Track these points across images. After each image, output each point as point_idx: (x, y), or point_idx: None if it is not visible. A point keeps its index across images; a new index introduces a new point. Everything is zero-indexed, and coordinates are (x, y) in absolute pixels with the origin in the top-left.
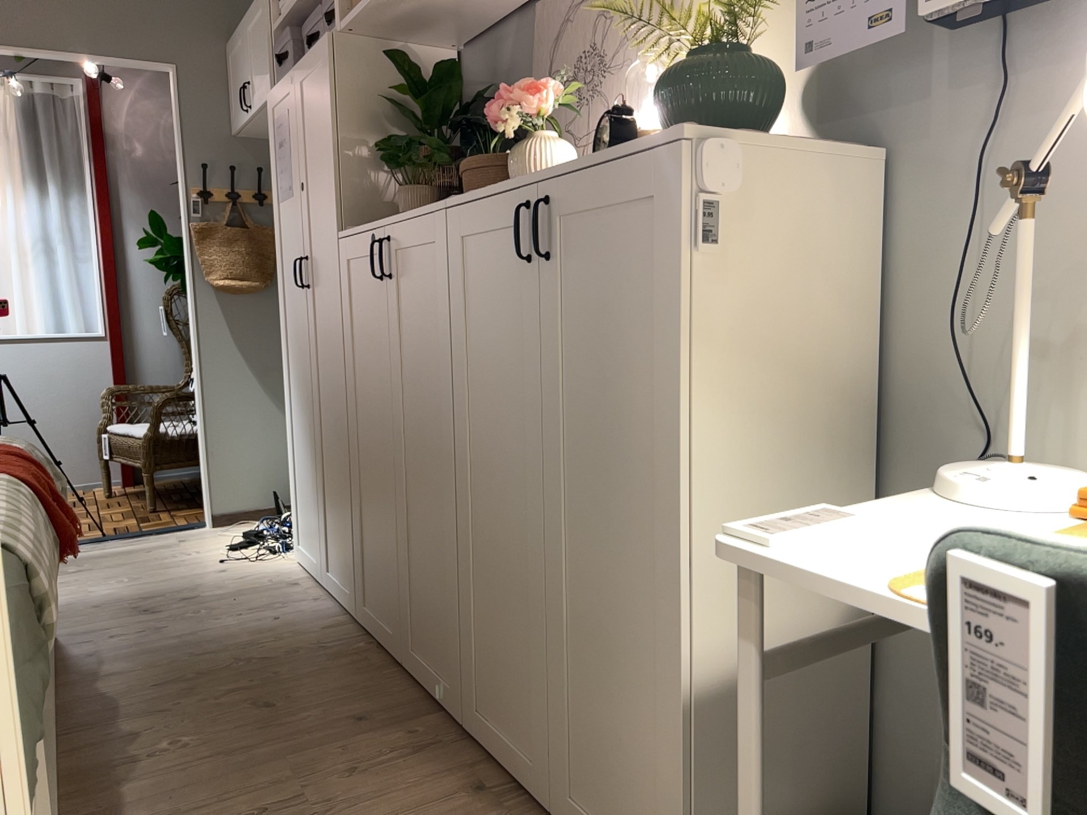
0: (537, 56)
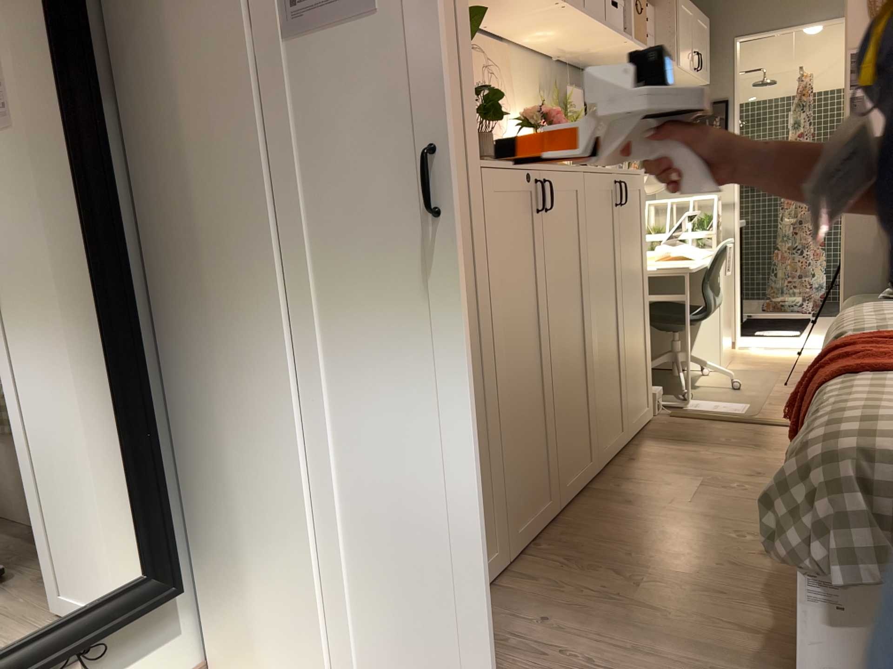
0: None
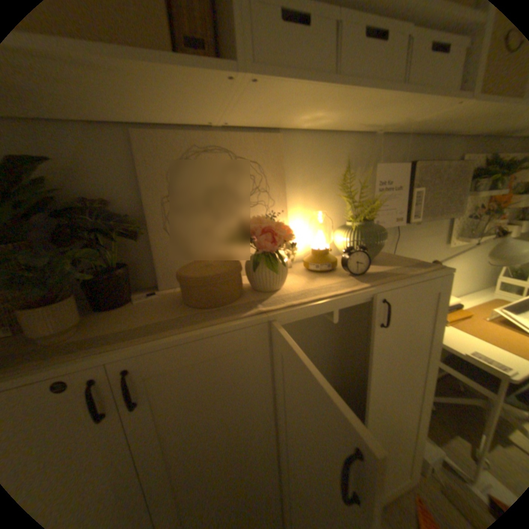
0: (141, 171)
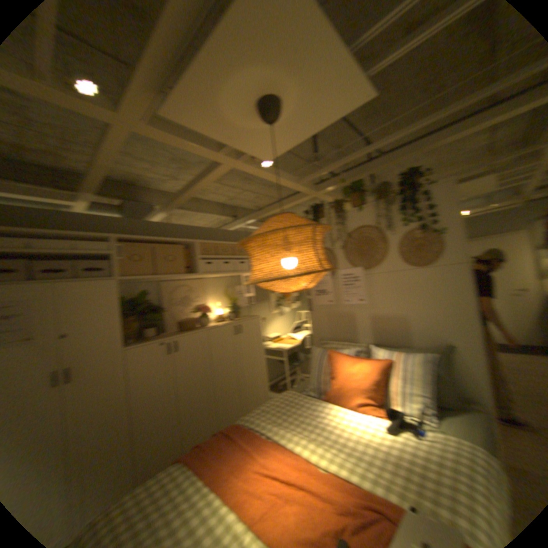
0: (159, 294)
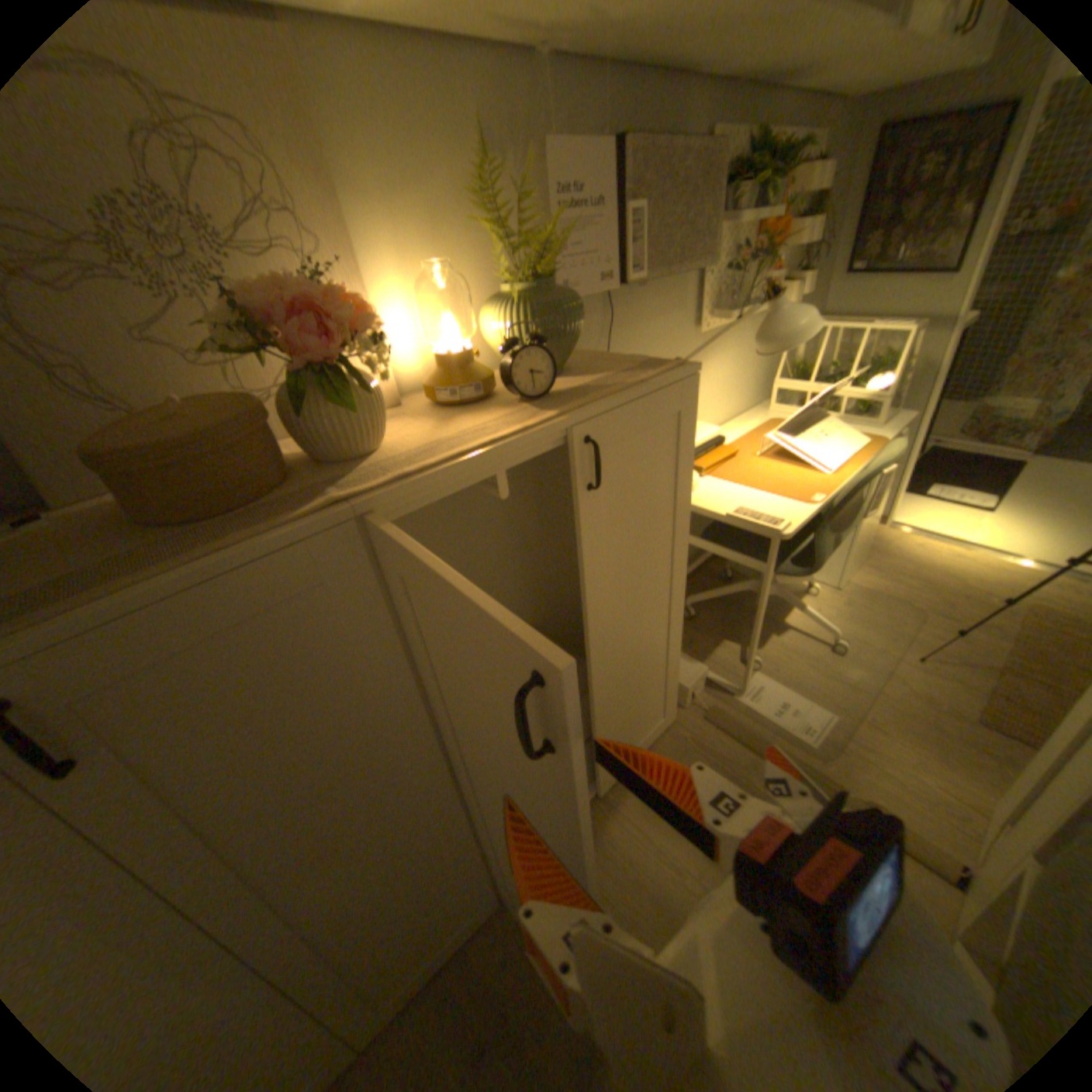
0: None
